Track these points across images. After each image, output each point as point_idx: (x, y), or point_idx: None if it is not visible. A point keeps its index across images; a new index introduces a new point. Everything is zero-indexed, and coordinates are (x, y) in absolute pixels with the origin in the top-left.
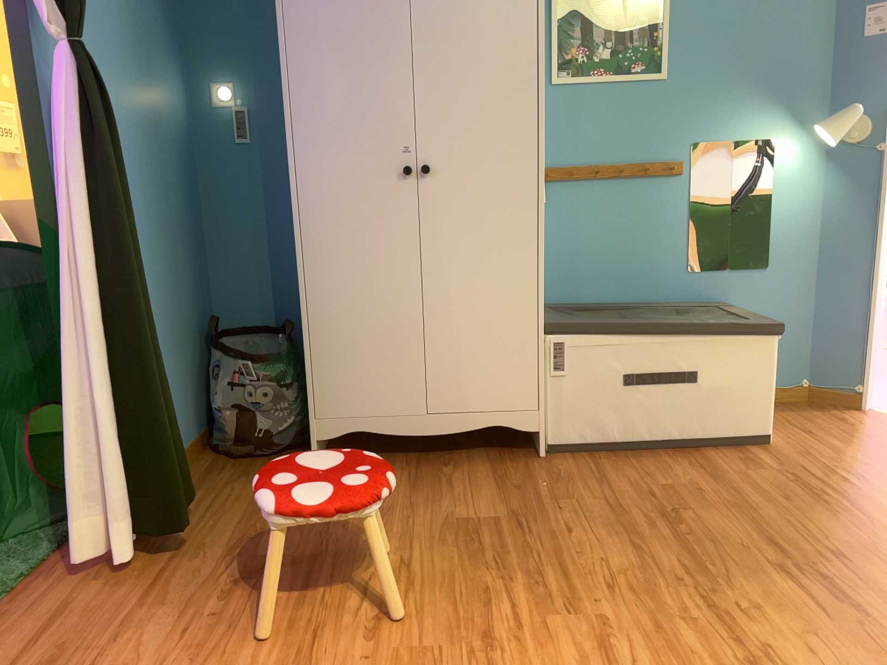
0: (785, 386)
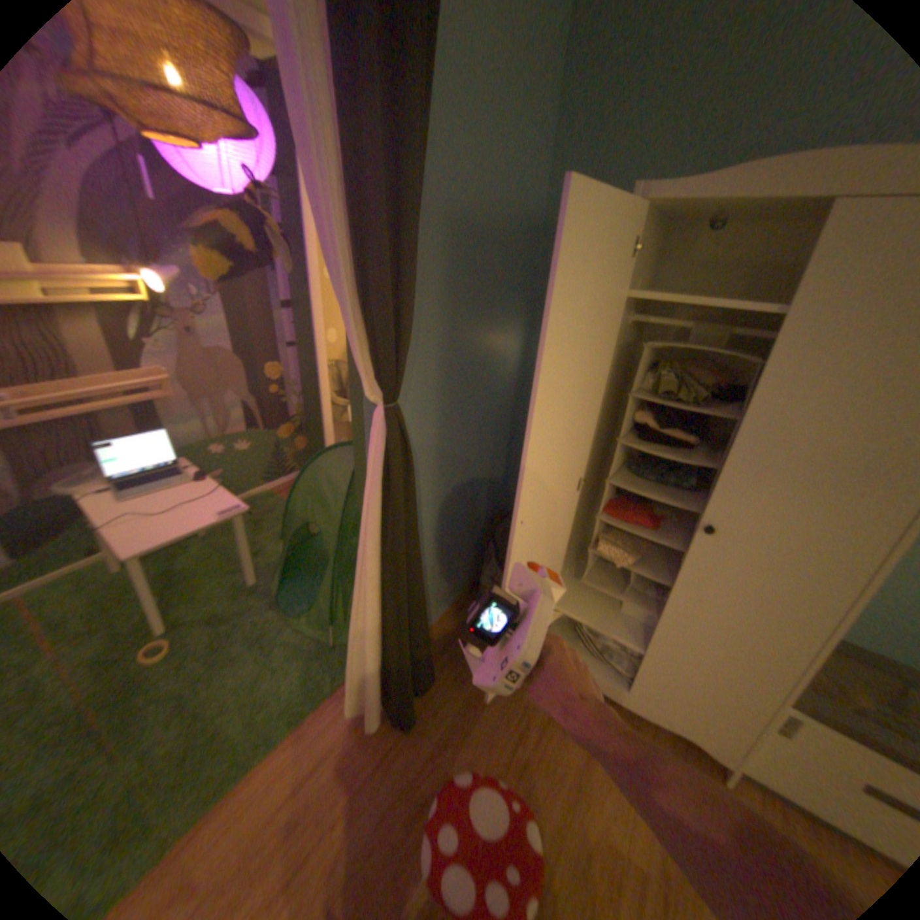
0: None
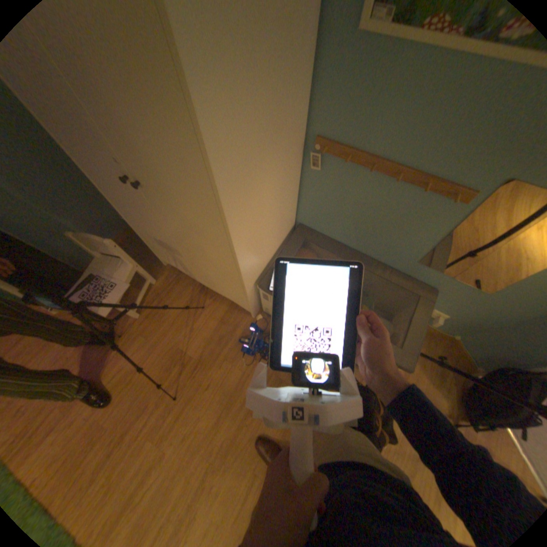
0: (443, 333)
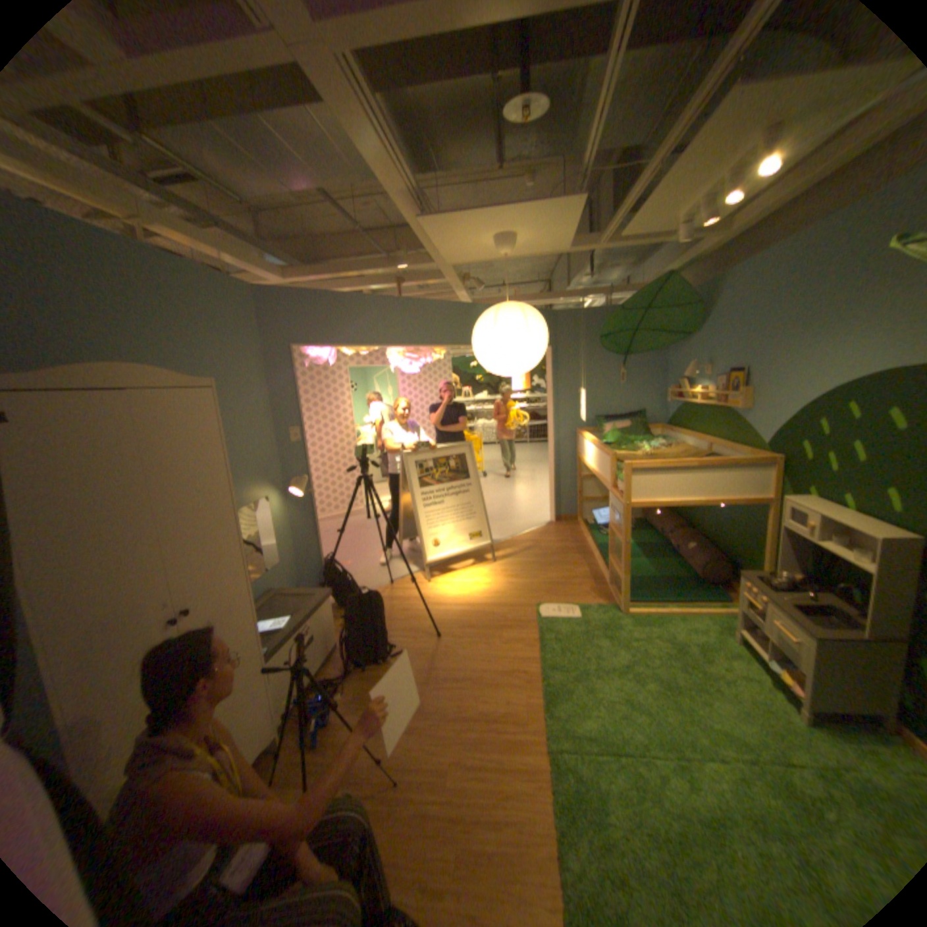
0: None
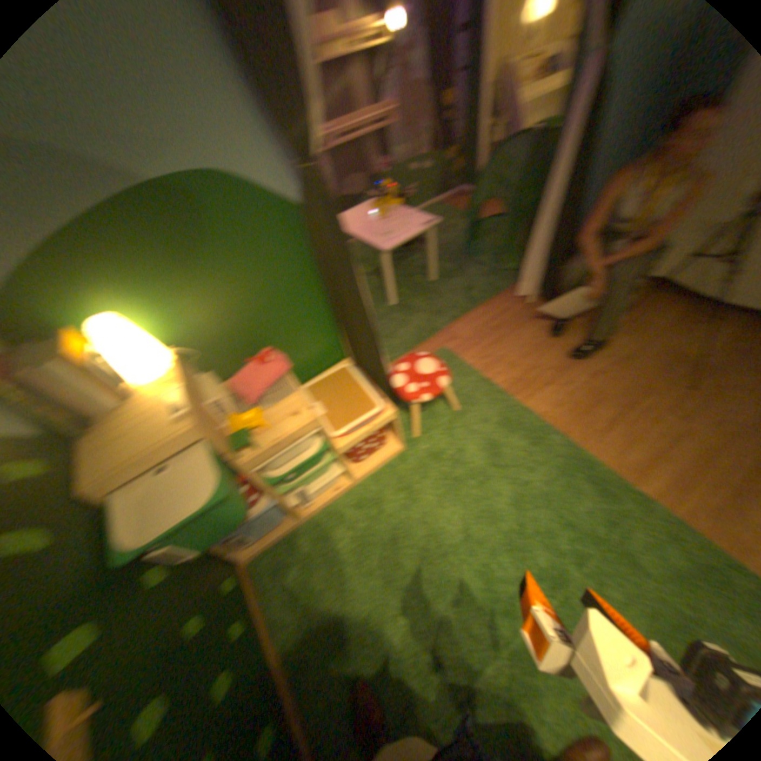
0: None
